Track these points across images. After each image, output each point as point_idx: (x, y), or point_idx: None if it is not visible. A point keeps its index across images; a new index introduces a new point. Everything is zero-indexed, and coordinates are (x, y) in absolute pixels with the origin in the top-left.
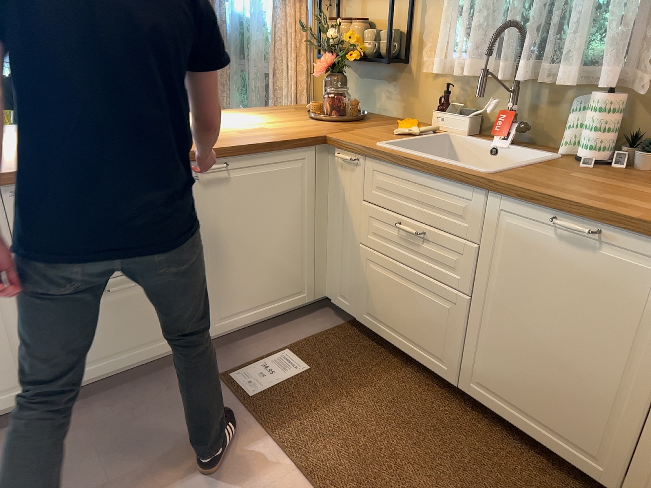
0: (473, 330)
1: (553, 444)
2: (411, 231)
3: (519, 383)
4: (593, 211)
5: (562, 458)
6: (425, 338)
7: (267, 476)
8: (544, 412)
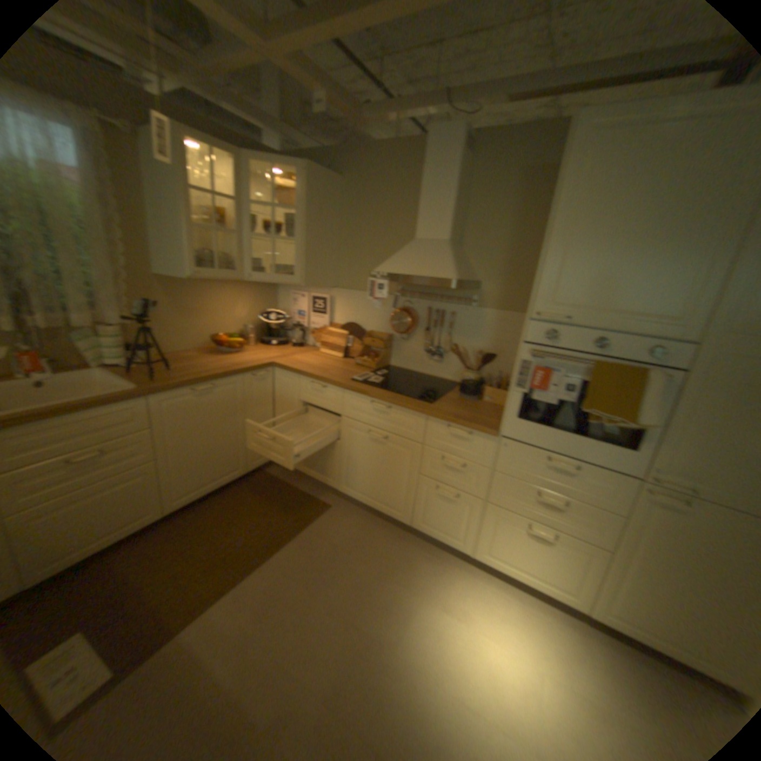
0: (162, 477)
1: (220, 483)
2: (91, 457)
3: (197, 475)
4: (206, 378)
5: (225, 484)
6: (125, 518)
7: (217, 623)
8: (212, 475)
